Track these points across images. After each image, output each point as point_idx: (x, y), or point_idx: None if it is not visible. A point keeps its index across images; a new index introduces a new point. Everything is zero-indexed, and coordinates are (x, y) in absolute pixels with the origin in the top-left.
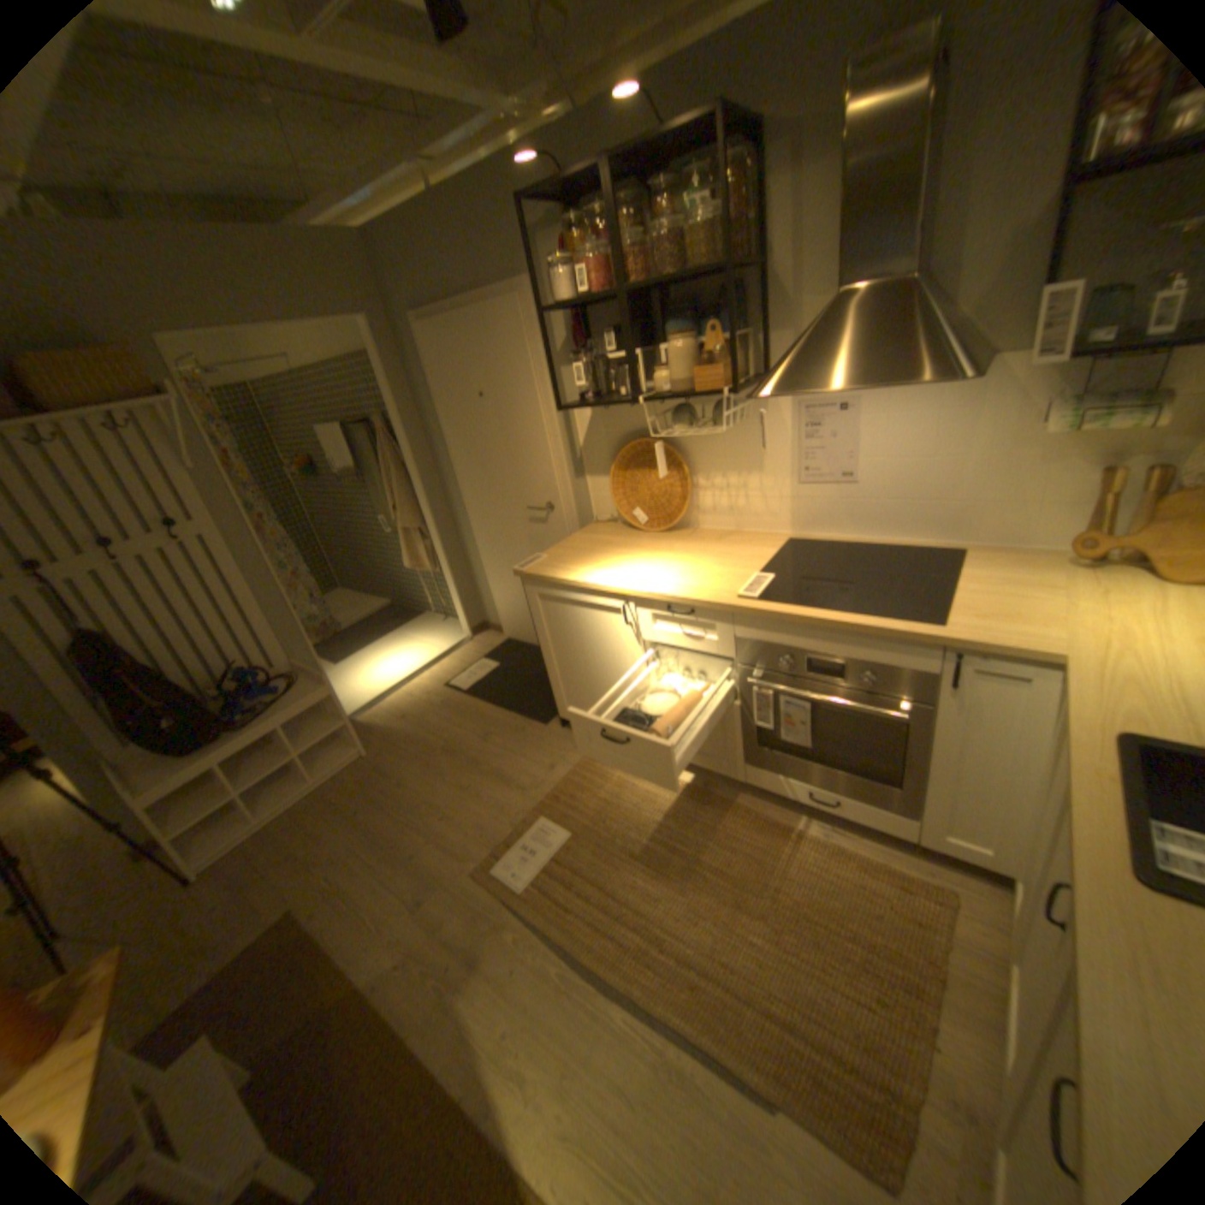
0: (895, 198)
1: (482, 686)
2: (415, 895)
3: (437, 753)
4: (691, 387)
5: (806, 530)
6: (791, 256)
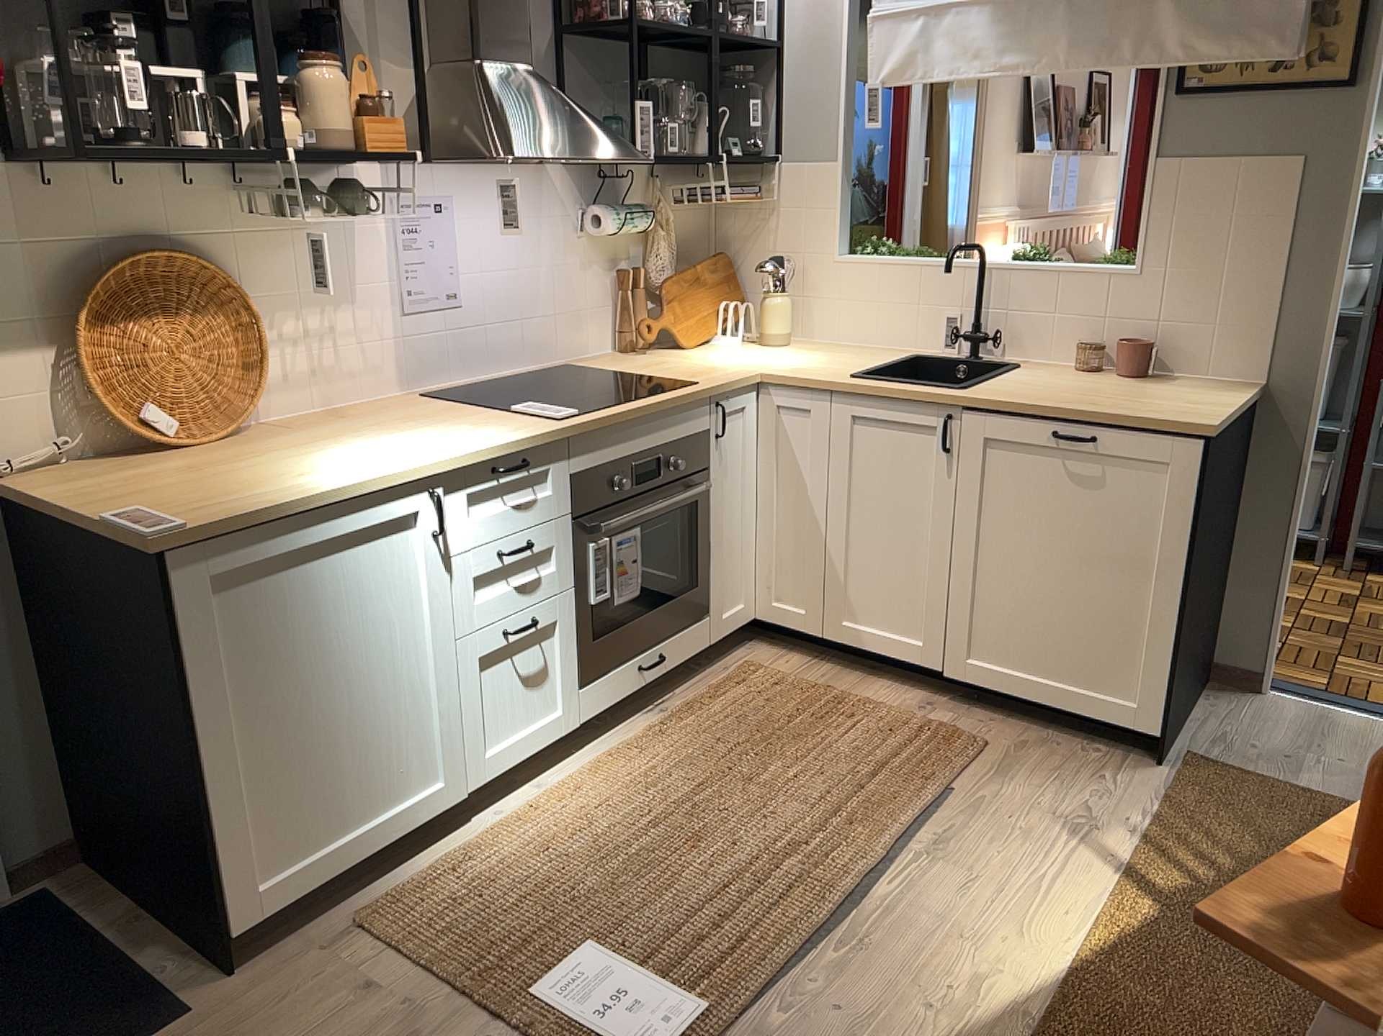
0: None
1: None
2: None
3: None
4: (358, 147)
5: (419, 385)
6: (366, 8)
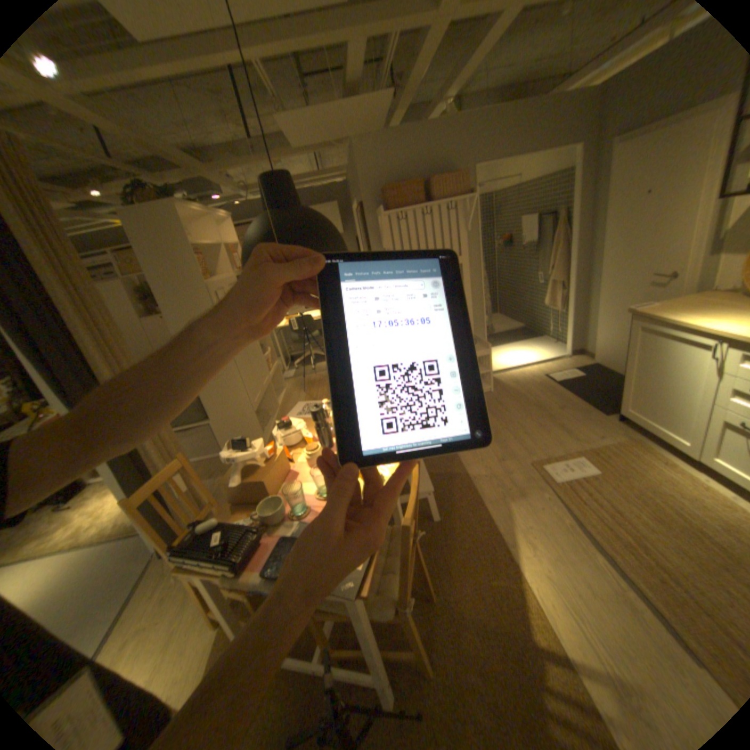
0: None
1: (569, 383)
2: (502, 456)
3: (531, 404)
4: None
5: None
6: None
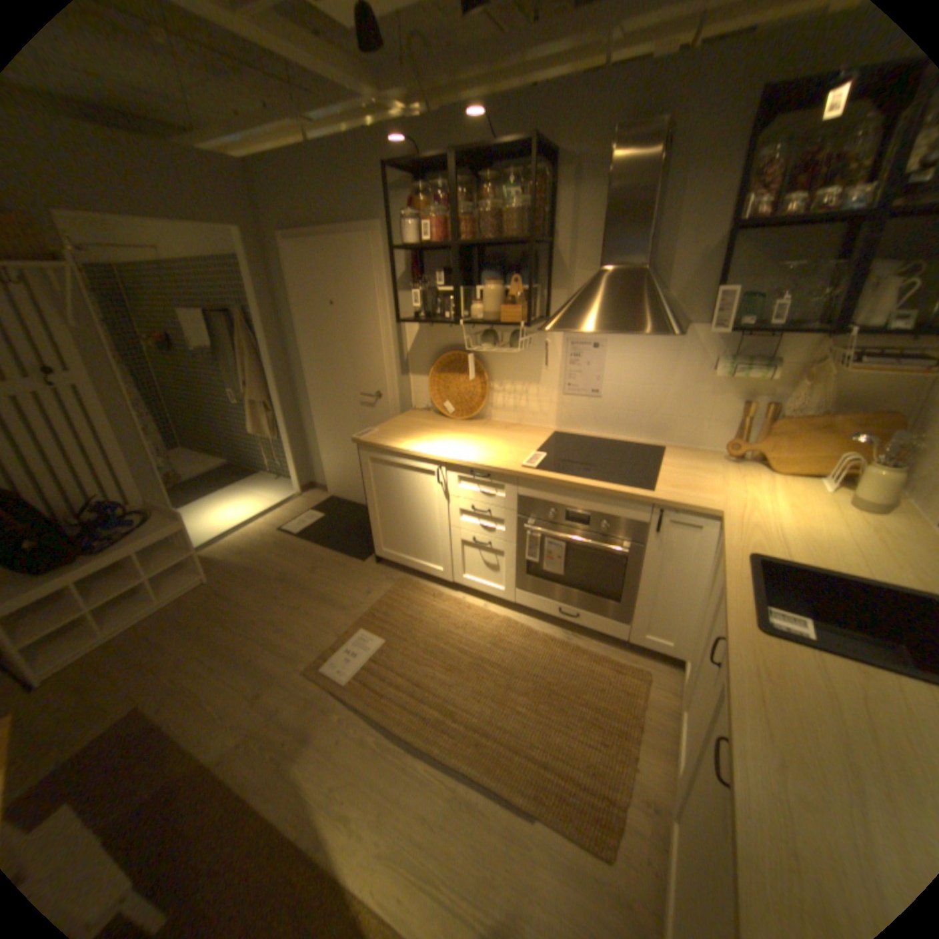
0: (637, 217)
1: (310, 532)
2: (253, 690)
3: (271, 581)
4: (498, 318)
5: (565, 427)
6: (569, 241)
